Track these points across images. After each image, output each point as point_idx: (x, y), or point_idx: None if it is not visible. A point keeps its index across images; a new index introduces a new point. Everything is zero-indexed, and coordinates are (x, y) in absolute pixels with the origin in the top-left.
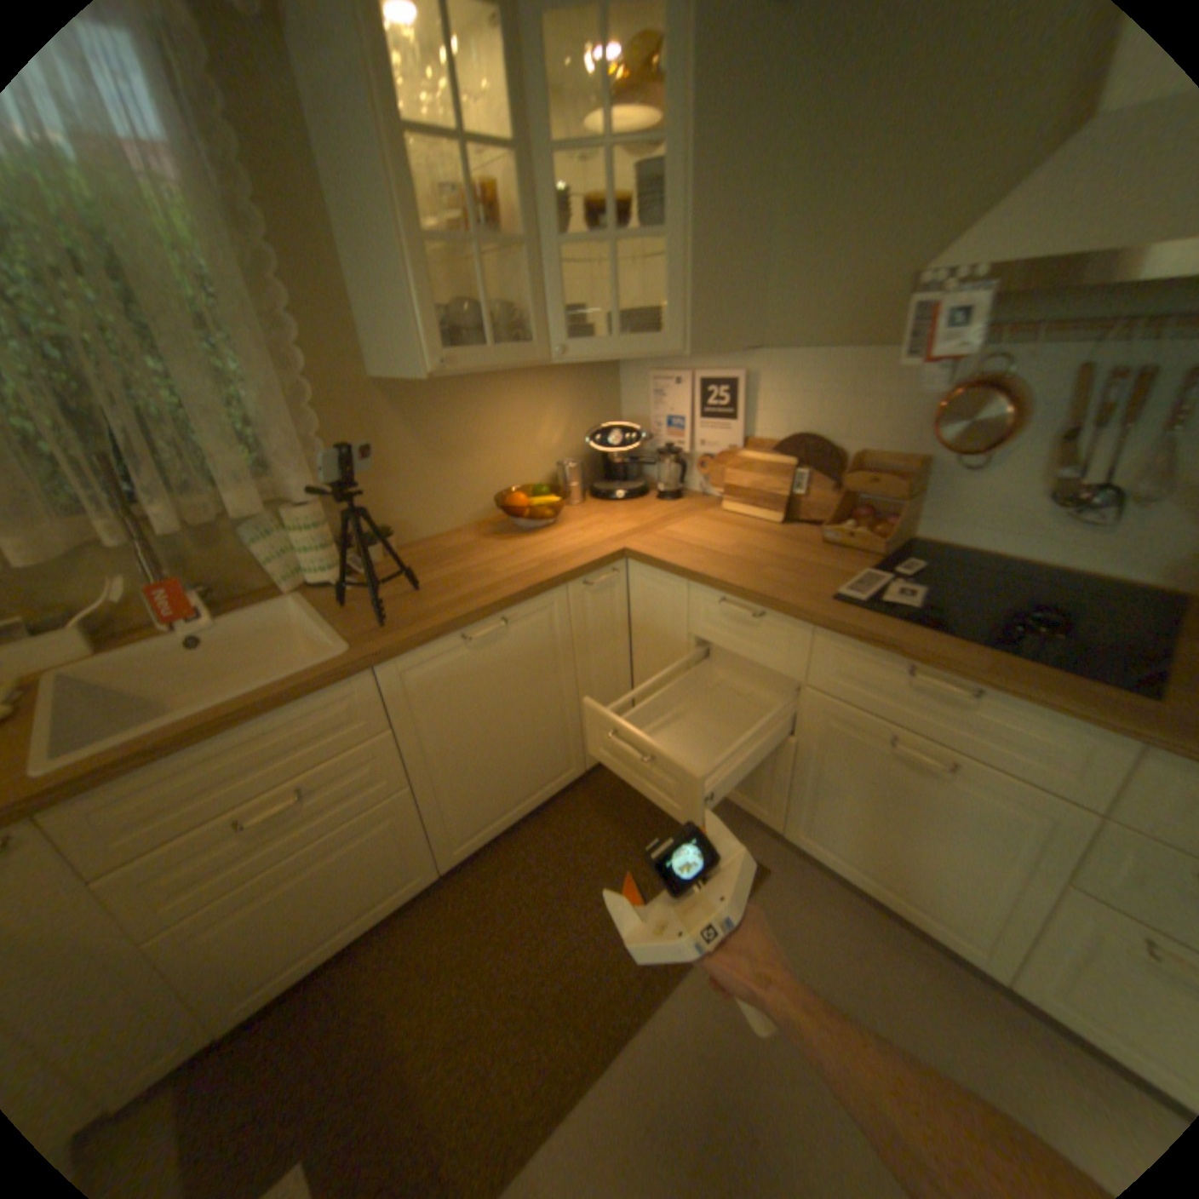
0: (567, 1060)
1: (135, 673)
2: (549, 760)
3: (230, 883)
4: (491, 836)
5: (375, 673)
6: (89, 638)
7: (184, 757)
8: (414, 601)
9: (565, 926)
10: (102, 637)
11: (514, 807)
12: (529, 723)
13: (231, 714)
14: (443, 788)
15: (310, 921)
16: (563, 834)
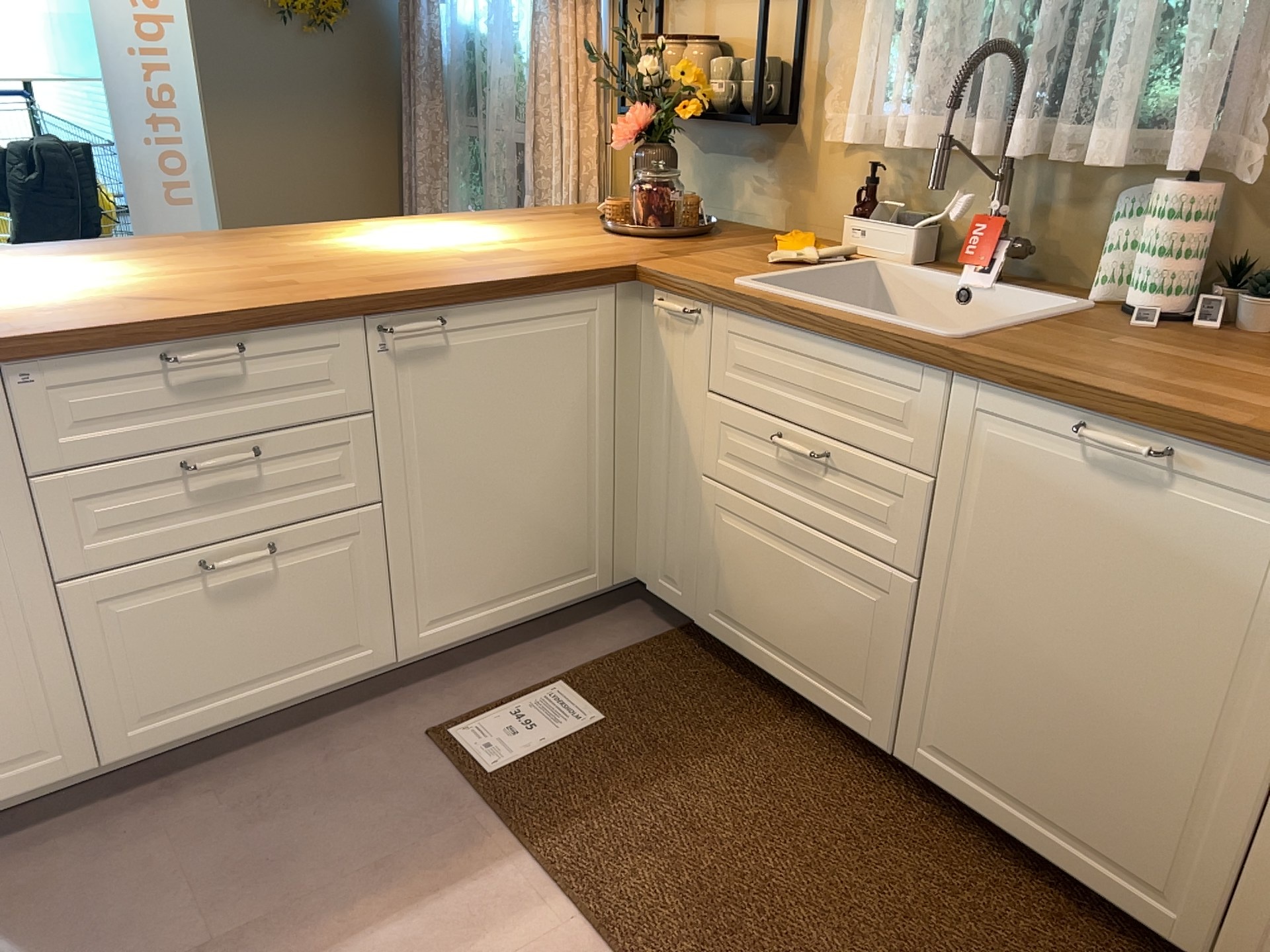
0: (664, 942)
1: (911, 296)
2: (1131, 819)
3: (756, 487)
4: (973, 797)
5: (954, 383)
6: (922, 248)
7: (785, 332)
8: (1124, 359)
9: (856, 947)
10: (943, 260)
11: (1028, 809)
12: (1125, 696)
13: (824, 317)
14: (950, 633)
15: (778, 607)
16: (1049, 951)
